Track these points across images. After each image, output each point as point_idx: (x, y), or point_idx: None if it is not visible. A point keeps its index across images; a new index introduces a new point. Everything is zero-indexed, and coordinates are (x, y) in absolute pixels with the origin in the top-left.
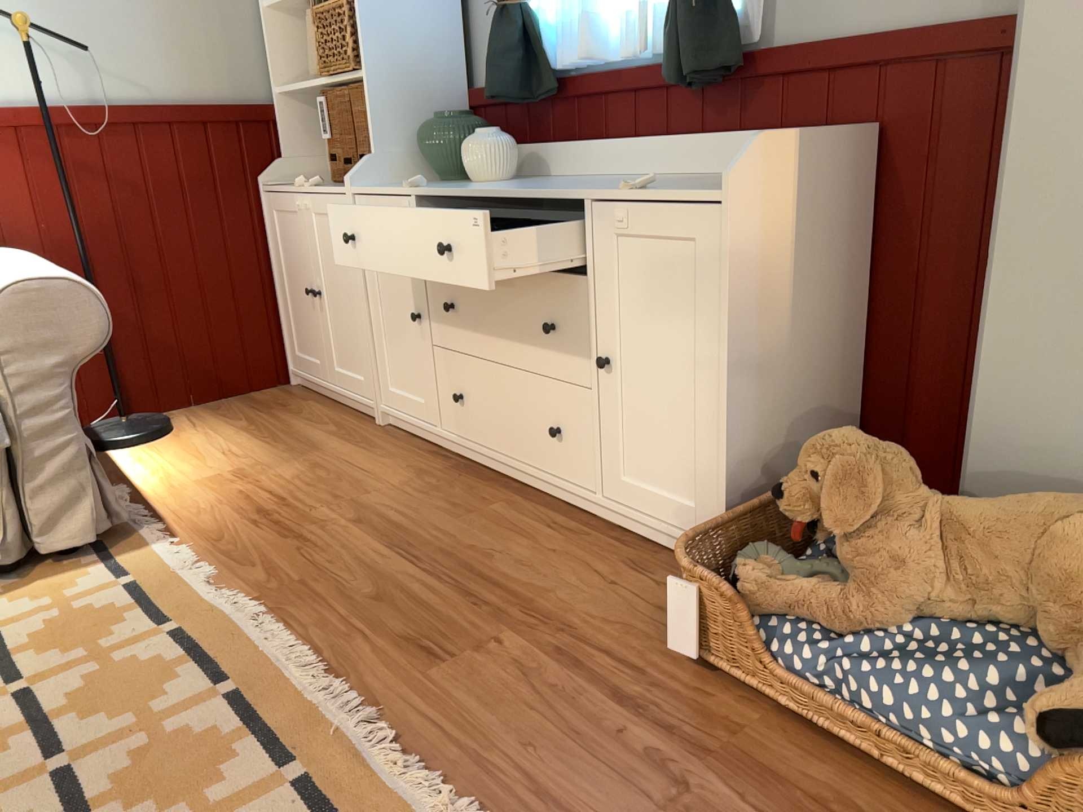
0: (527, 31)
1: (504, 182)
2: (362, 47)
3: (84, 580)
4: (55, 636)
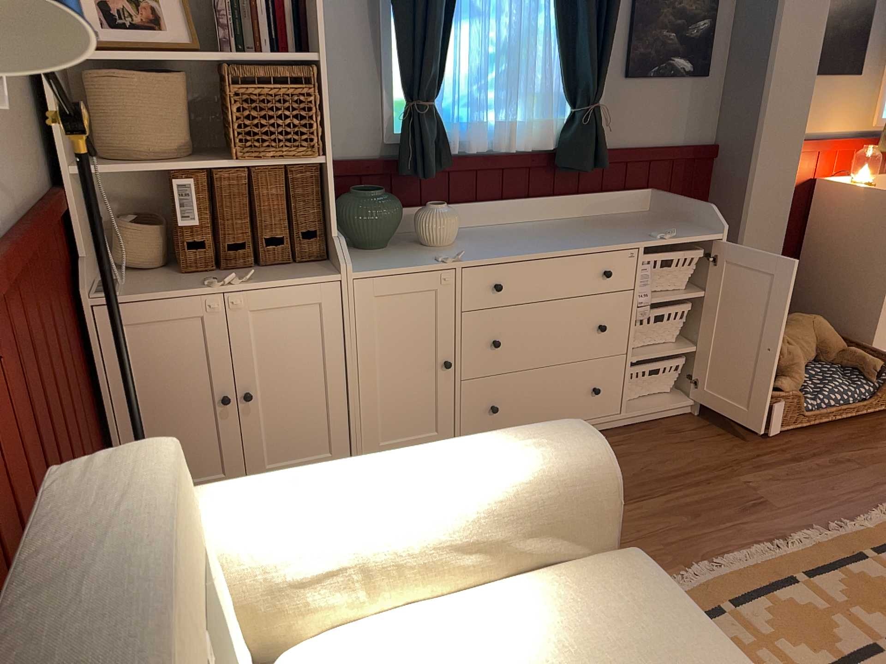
0: (439, 123)
1: (472, 243)
2: (327, 133)
3: None
4: None
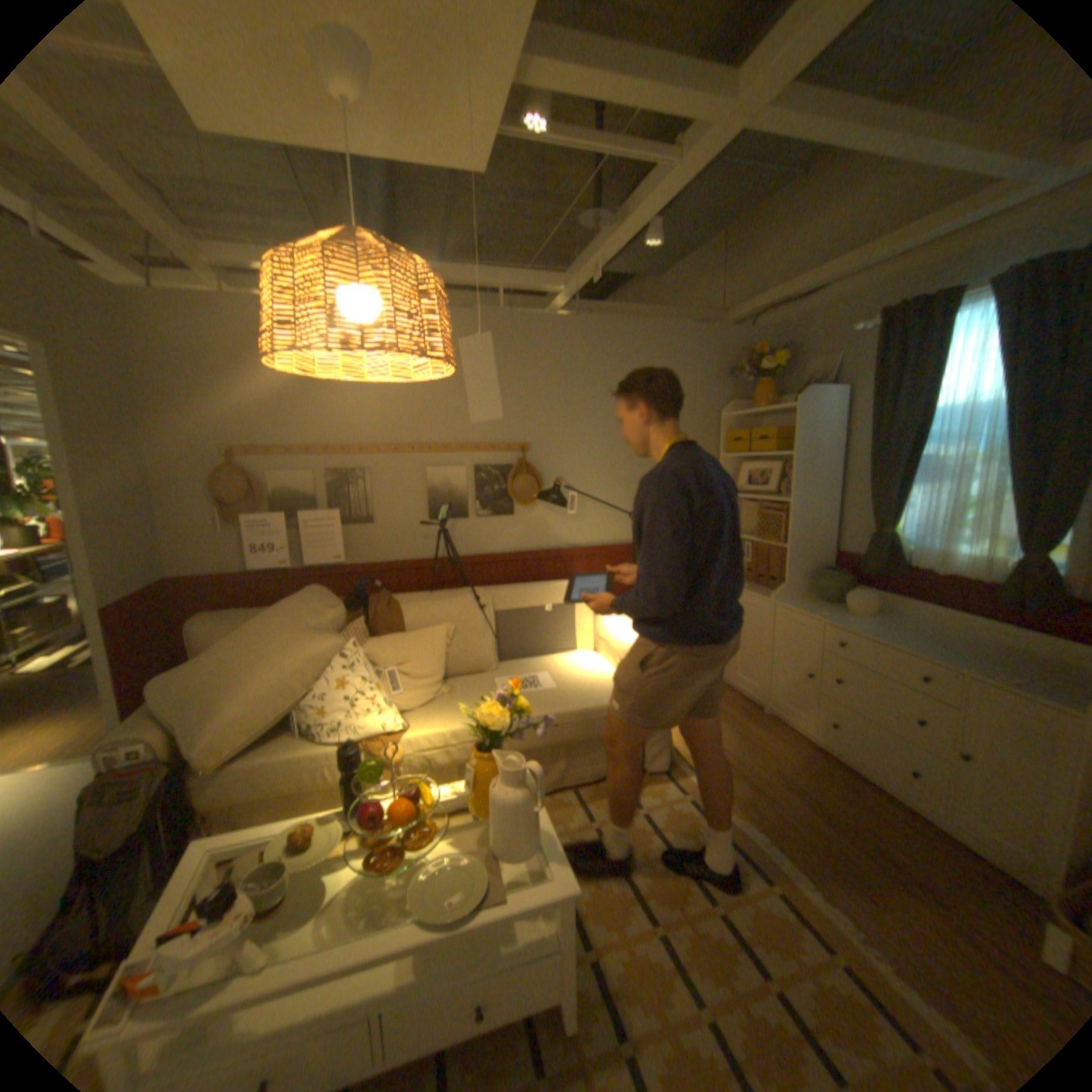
0: (894, 543)
1: (875, 621)
2: (789, 535)
3: (668, 793)
4: (674, 828)
